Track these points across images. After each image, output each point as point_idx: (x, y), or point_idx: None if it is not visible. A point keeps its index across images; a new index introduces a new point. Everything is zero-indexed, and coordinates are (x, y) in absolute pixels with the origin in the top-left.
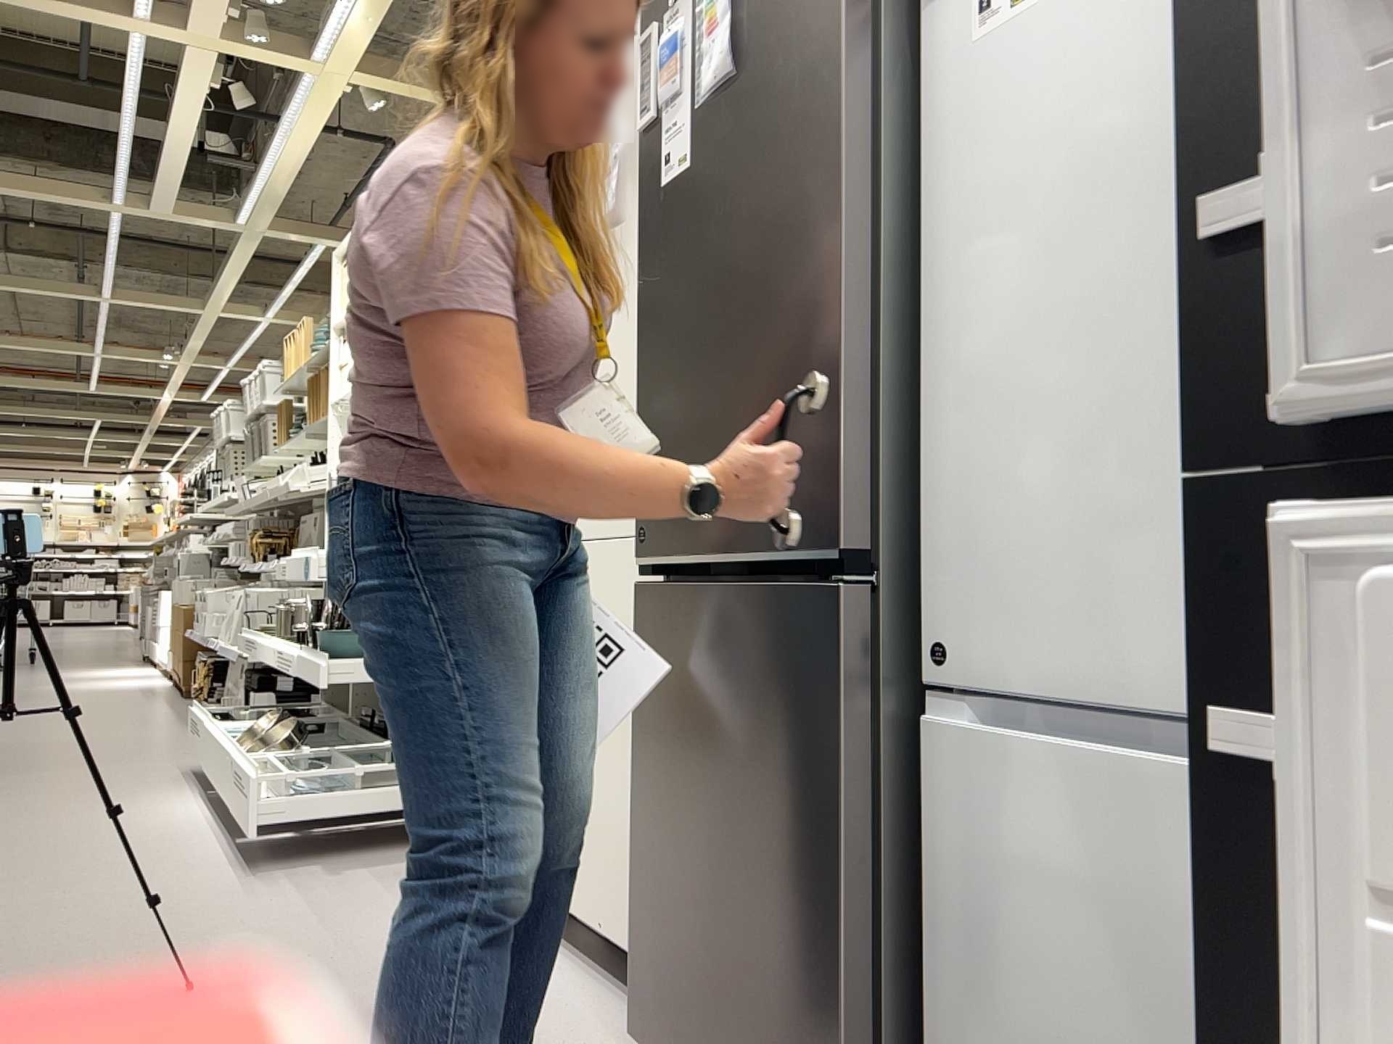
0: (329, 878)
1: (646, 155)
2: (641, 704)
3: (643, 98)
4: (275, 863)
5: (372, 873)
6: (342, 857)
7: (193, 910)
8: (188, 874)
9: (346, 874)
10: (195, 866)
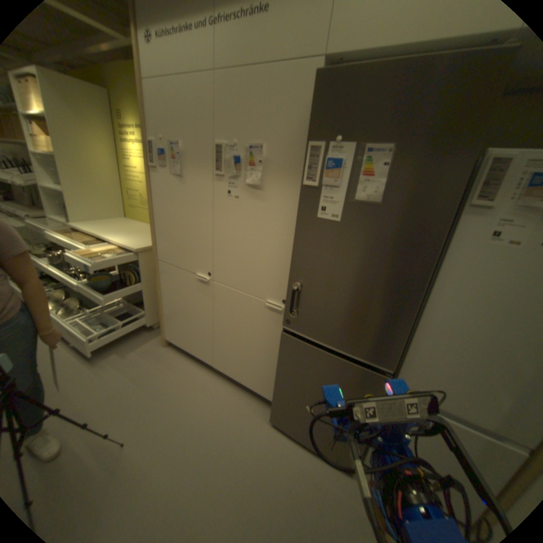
0: (123, 360)
1: (305, 195)
2: (281, 360)
3: (309, 171)
4: (96, 356)
5: (136, 353)
6: (119, 346)
7: (84, 394)
8: (64, 372)
9: (127, 356)
10: (64, 366)
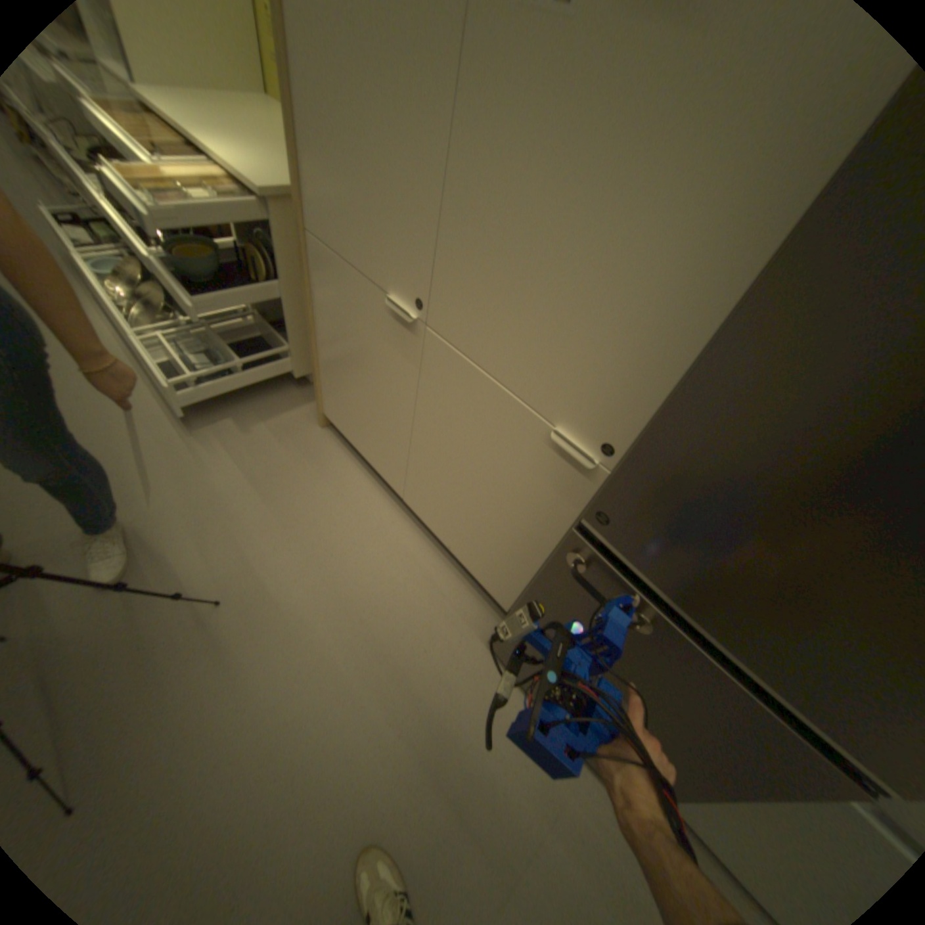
0: (243, 436)
1: None
2: (550, 580)
3: None
4: (198, 415)
5: (268, 427)
6: (240, 404)
7: (168, 486)
8: (141, 433)
9: (251, 429)
10: (142, 421)
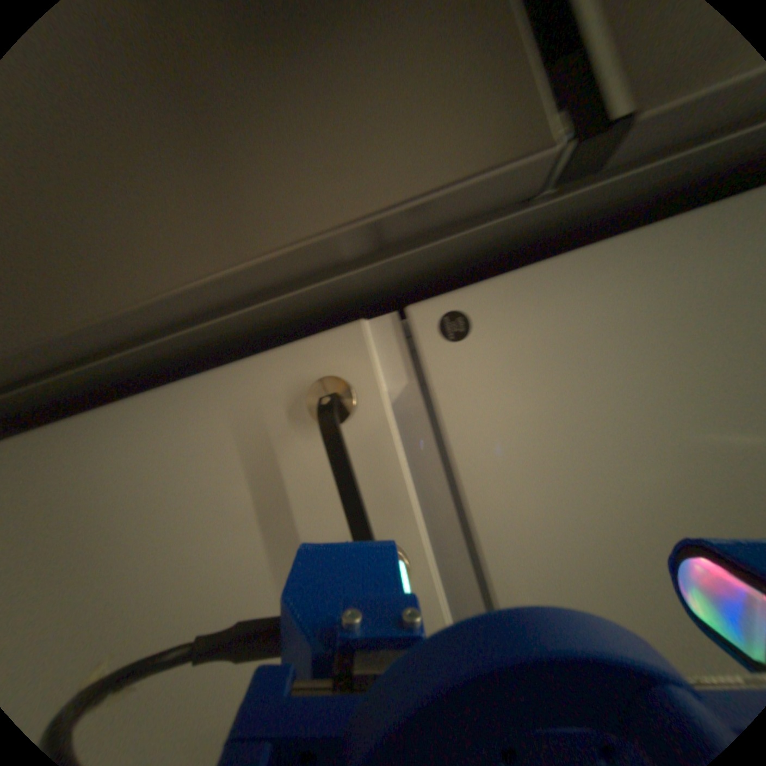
0: None
1: None
2: None
3: None
4: None
5: None
6: None
7: None
8: None
9: None
10: None
